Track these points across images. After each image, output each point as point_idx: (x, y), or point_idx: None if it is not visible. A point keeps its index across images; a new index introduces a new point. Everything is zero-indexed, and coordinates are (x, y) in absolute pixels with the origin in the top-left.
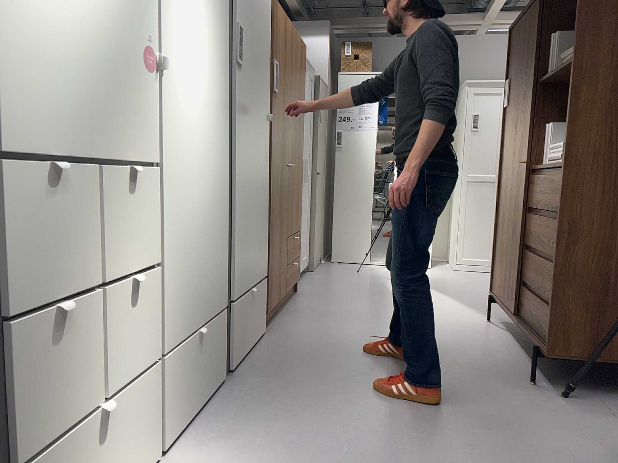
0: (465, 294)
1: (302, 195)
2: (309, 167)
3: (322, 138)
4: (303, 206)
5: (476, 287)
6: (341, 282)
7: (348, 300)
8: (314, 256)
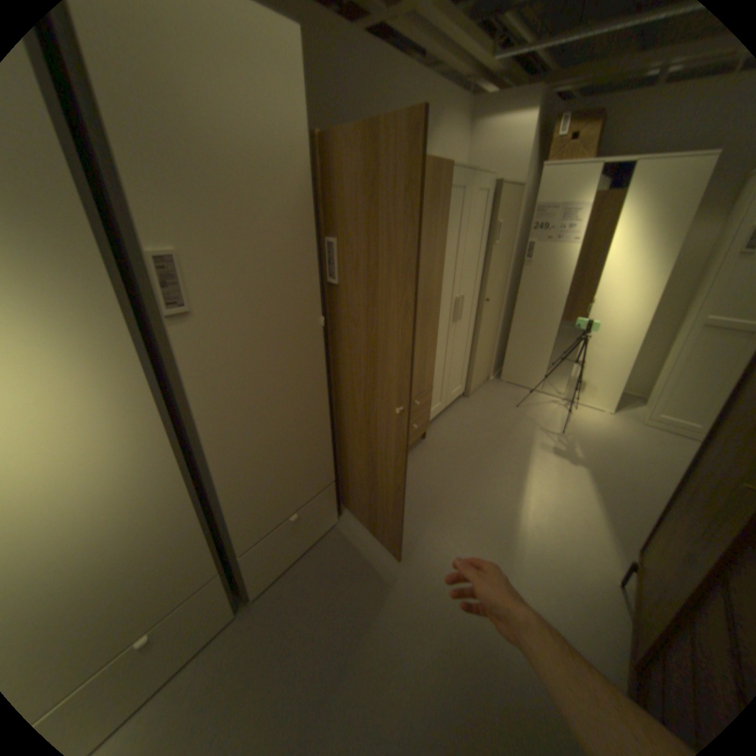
0: (627, 493)
1: (452, 337)
2: (473, 298)
3: (503, 256)
4: (456, 345)
5: (655, 475)
6: (485, 425)
7: (468, 469)
8: (471, 384)
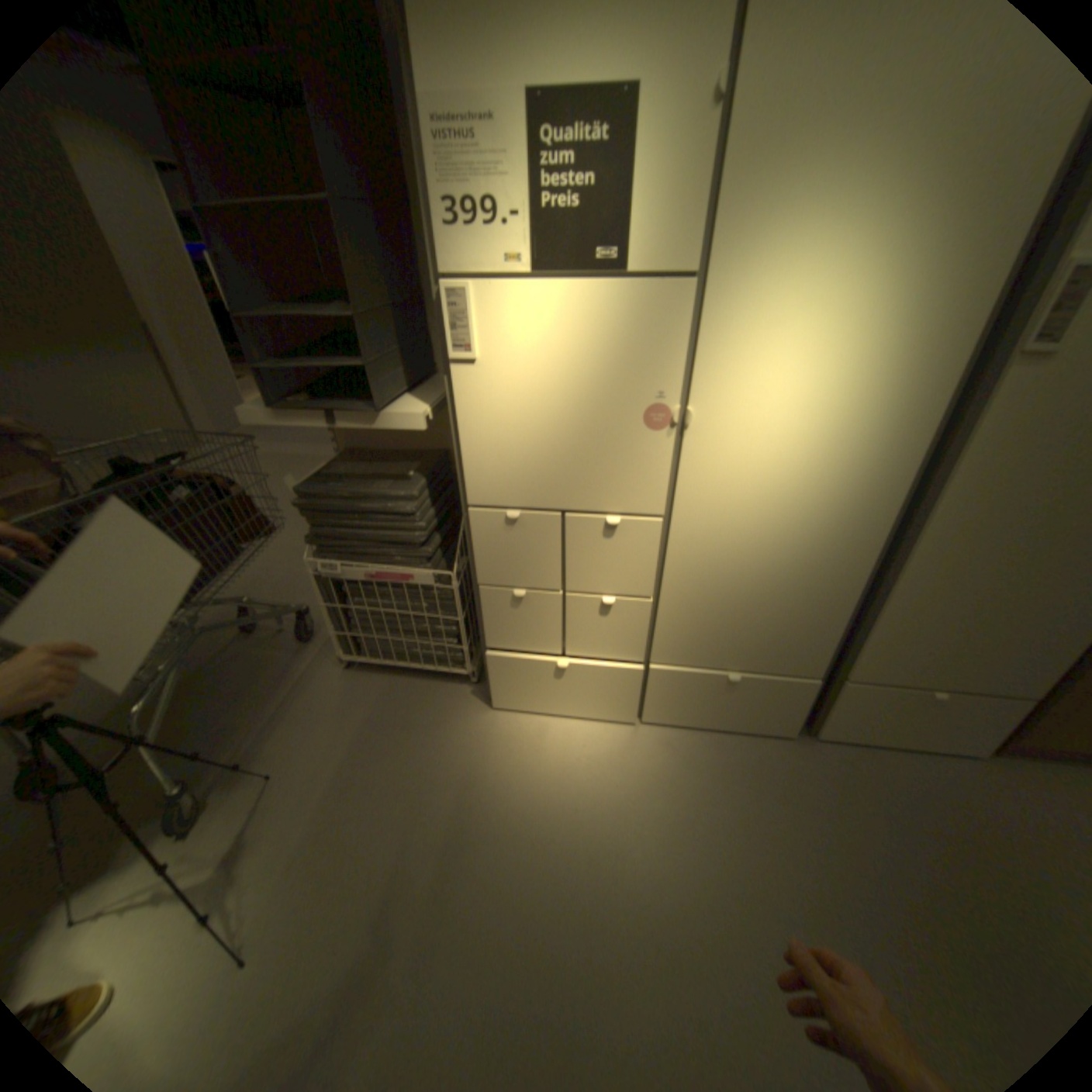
0: None
1: None
2: None
3: None
4: None
5: None
6: None
7: None
8: None
